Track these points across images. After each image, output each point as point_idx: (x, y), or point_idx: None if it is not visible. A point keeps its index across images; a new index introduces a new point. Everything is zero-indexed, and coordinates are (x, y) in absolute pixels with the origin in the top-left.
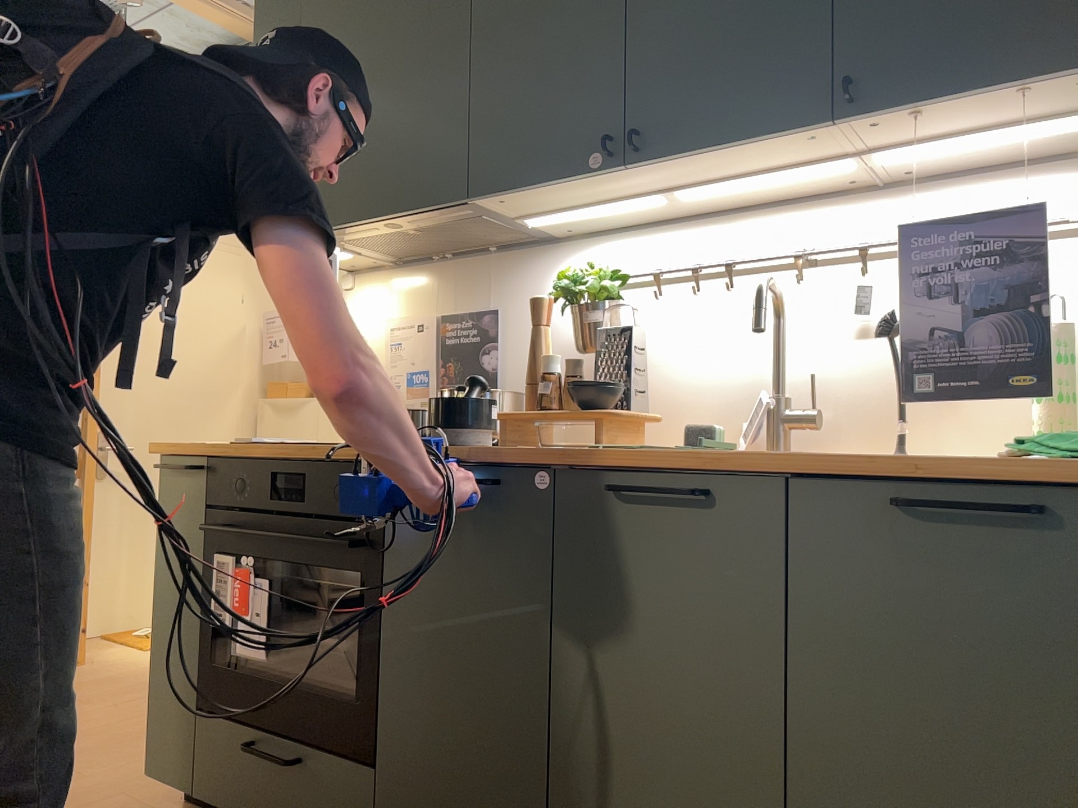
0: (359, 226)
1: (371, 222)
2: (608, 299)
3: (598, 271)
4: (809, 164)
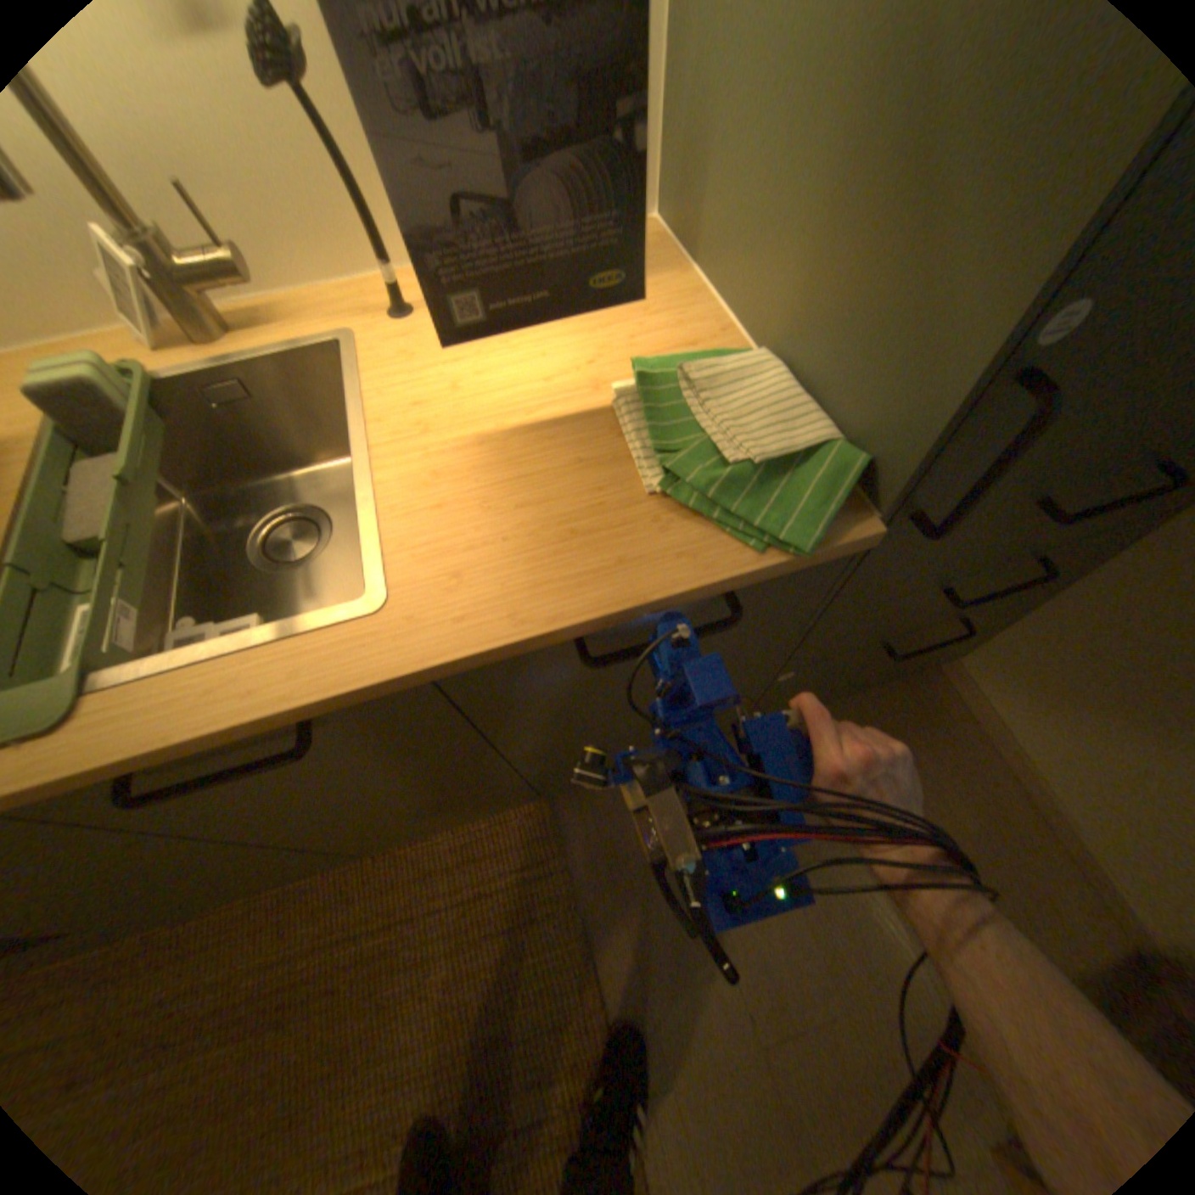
0: None
1: None
2: None
3: None
4: None
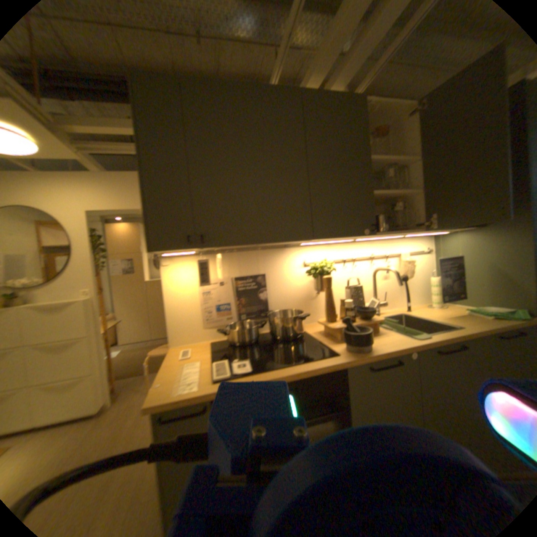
0: (241, 245)
1: (250, 244)
2: (327, 271)
3: (330, 263)
4: (398, 235)
